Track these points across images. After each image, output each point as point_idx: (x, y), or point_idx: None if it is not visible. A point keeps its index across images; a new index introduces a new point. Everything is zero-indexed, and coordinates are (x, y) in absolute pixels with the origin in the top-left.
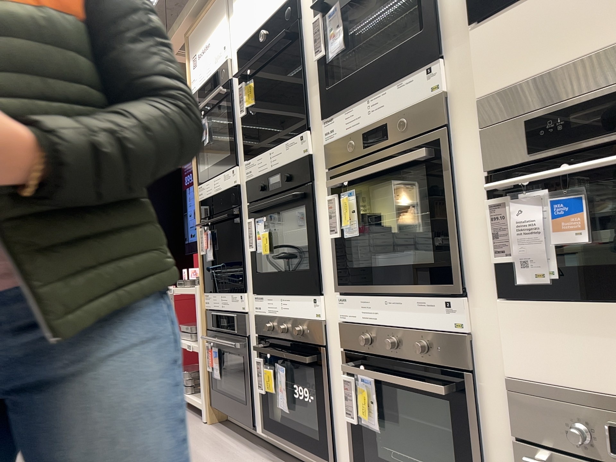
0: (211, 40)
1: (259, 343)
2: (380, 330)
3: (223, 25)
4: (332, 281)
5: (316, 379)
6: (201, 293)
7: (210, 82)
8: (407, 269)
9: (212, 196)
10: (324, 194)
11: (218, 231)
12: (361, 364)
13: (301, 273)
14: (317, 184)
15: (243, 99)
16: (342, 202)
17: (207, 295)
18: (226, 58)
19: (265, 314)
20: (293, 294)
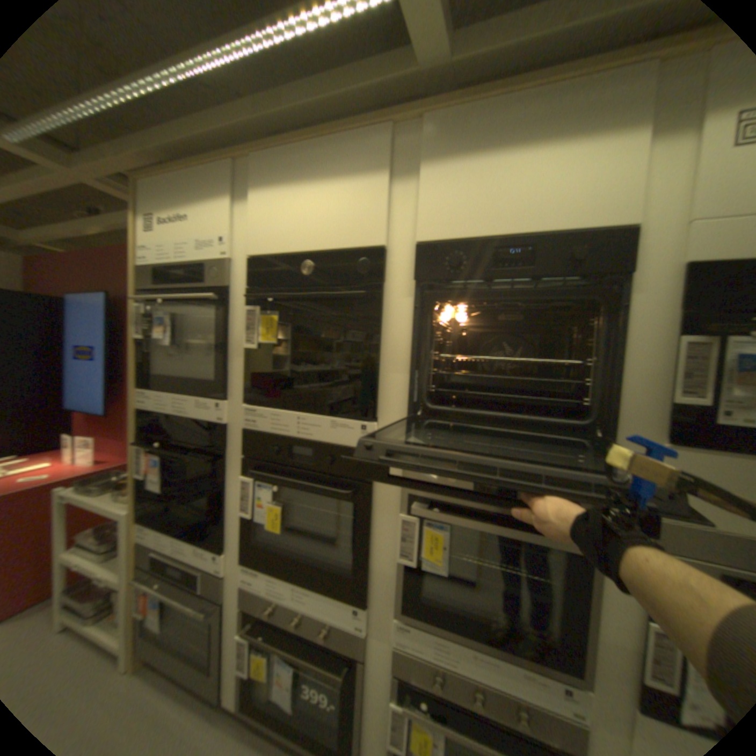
0: (190, 211)
1: (242, 623)
2: (461, 683)
3: (222, 206)
4: (383, 600)
5: (341, 691)
6: (128, 525)
7: (181, 269)
8: (496, 620)
9: (163, 414)
10: (388, 505)
11: (165, 454)
12: (419, 701)
13: (325, 564)
14: (378, 488)
15: (254, 329)
16: (428, 534)
17: (140, 531)
18: (221, 254)
19: (259, 596)
20: (315, 593)
